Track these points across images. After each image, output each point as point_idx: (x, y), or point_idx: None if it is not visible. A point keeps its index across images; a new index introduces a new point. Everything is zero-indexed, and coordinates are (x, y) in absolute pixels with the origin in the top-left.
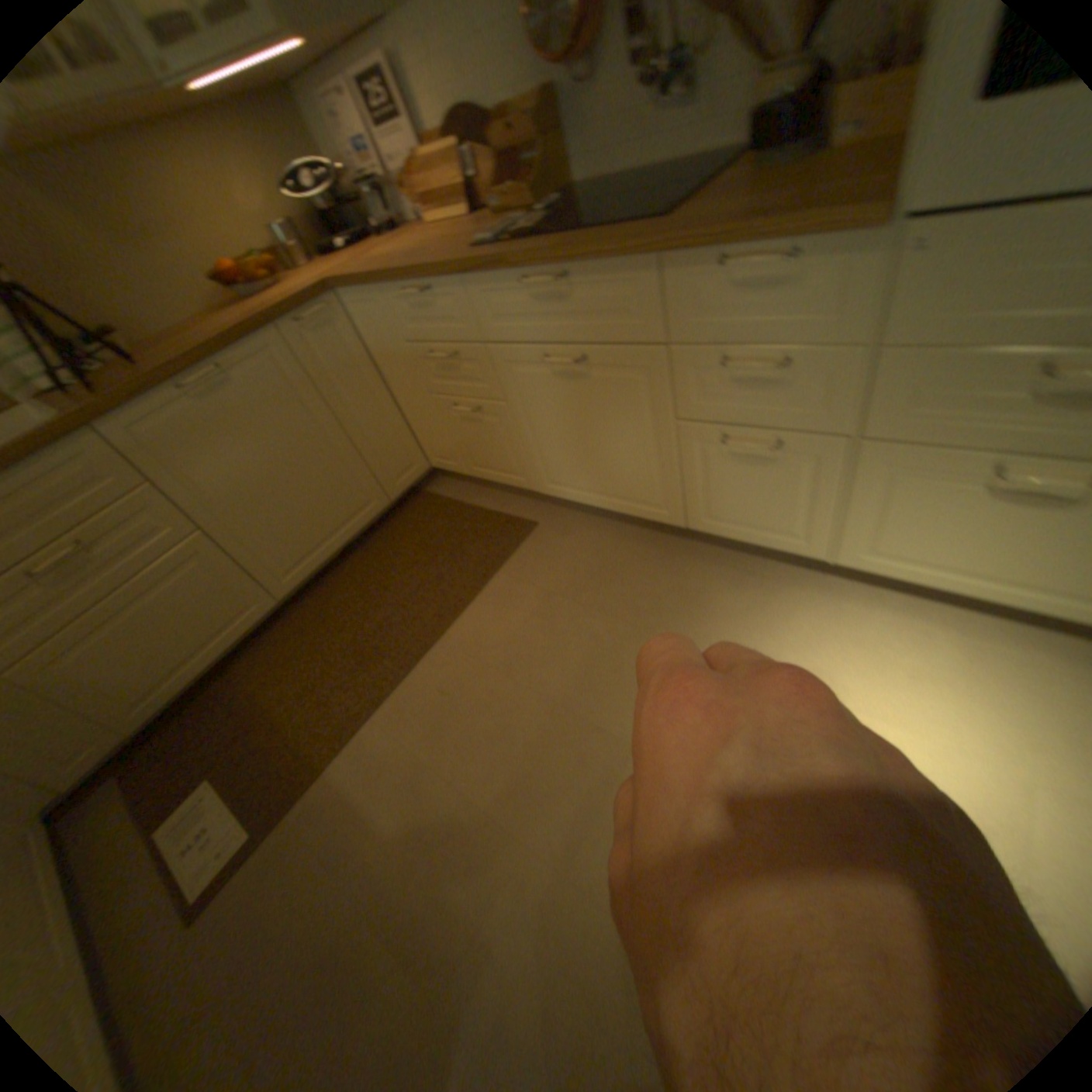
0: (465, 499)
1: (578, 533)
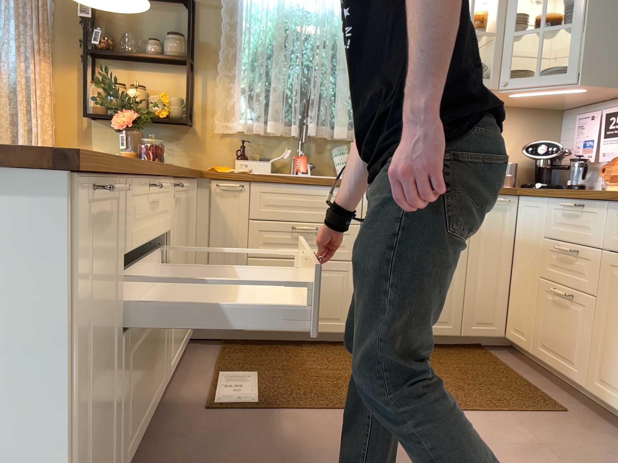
0: (519, 371)
1: (605, 440)
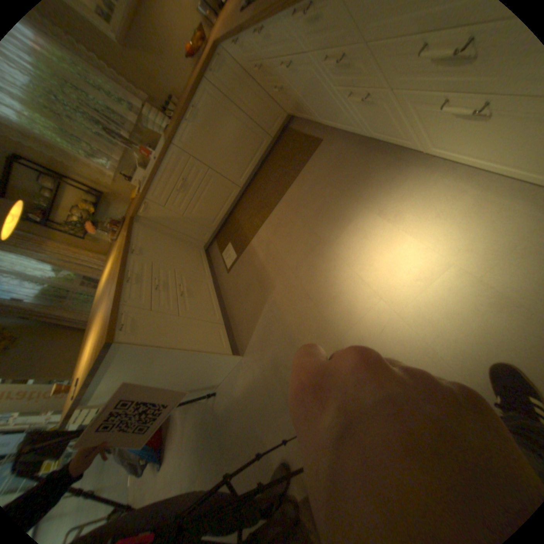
0: (302, 128)
1: (338, 142)
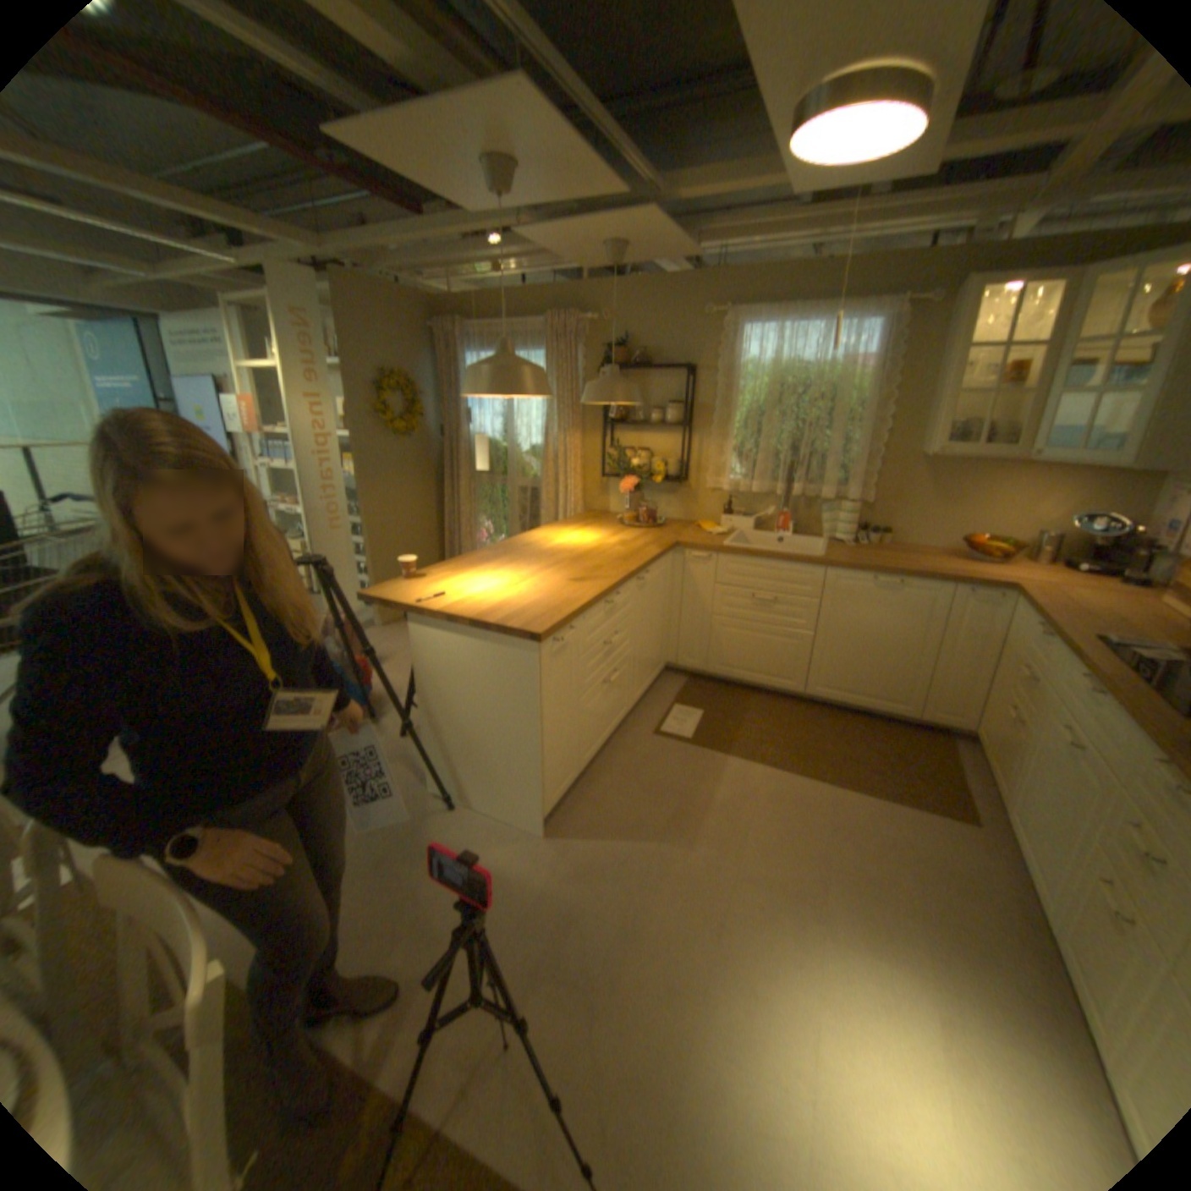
0: (969, 773)
1: (994, 864)
